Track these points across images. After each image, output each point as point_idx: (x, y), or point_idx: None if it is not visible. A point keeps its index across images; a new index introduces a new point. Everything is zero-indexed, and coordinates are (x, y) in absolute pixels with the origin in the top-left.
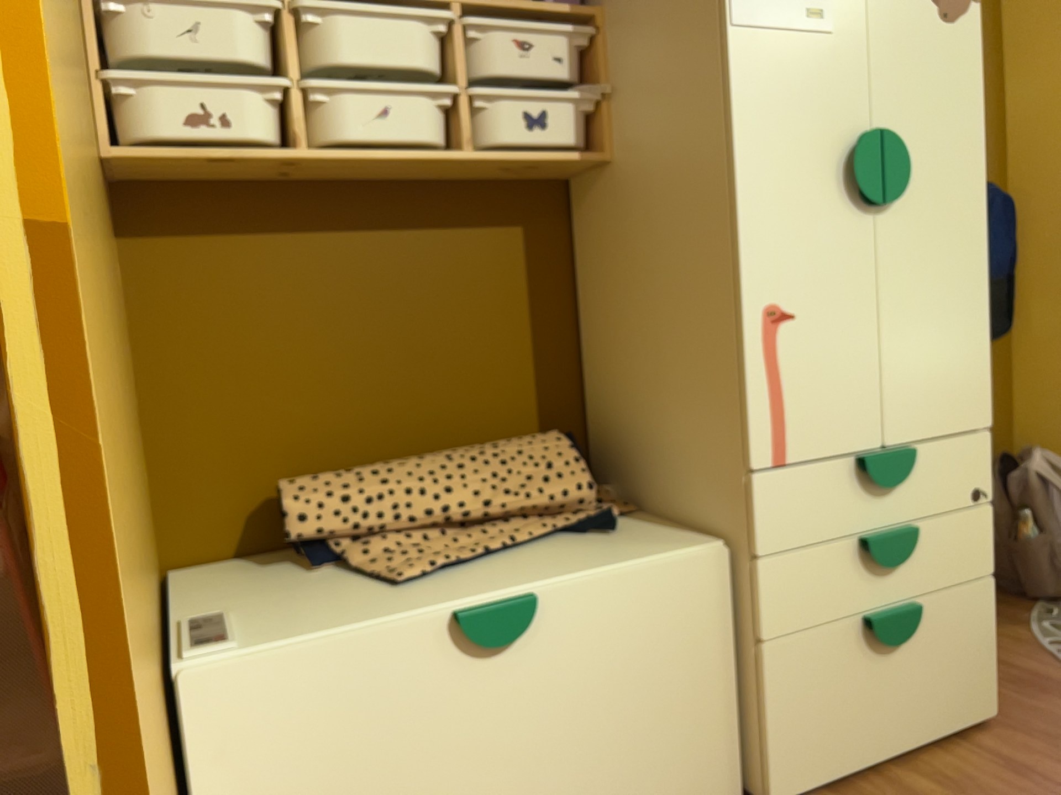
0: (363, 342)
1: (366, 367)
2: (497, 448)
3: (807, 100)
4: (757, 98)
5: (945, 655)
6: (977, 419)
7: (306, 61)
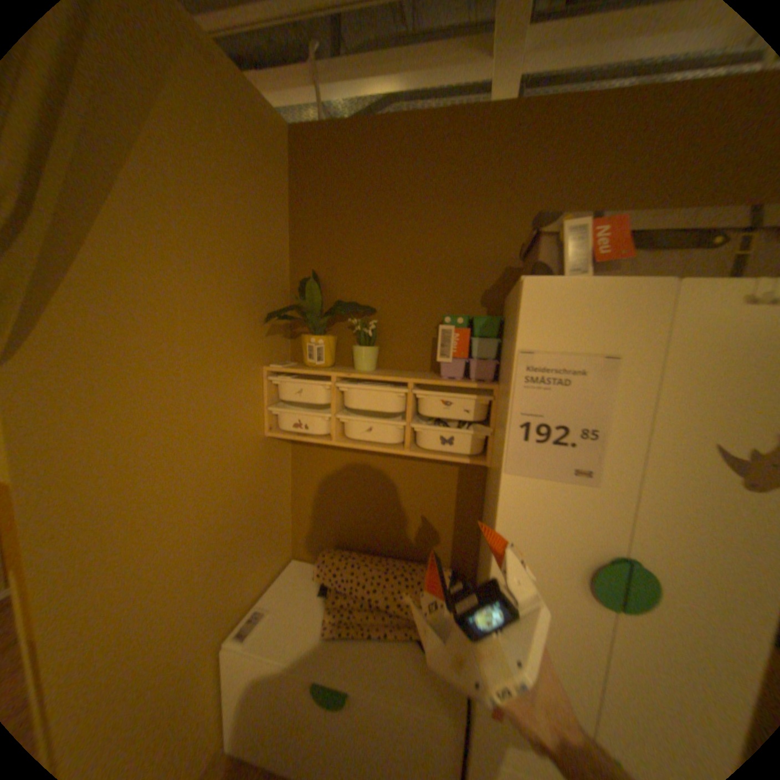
0: (372, 500)
1: (372, 510)
2: (411, 573)
3: (563, 526)
4: (517, 518)
5: None
6: None
7: (342, 402)
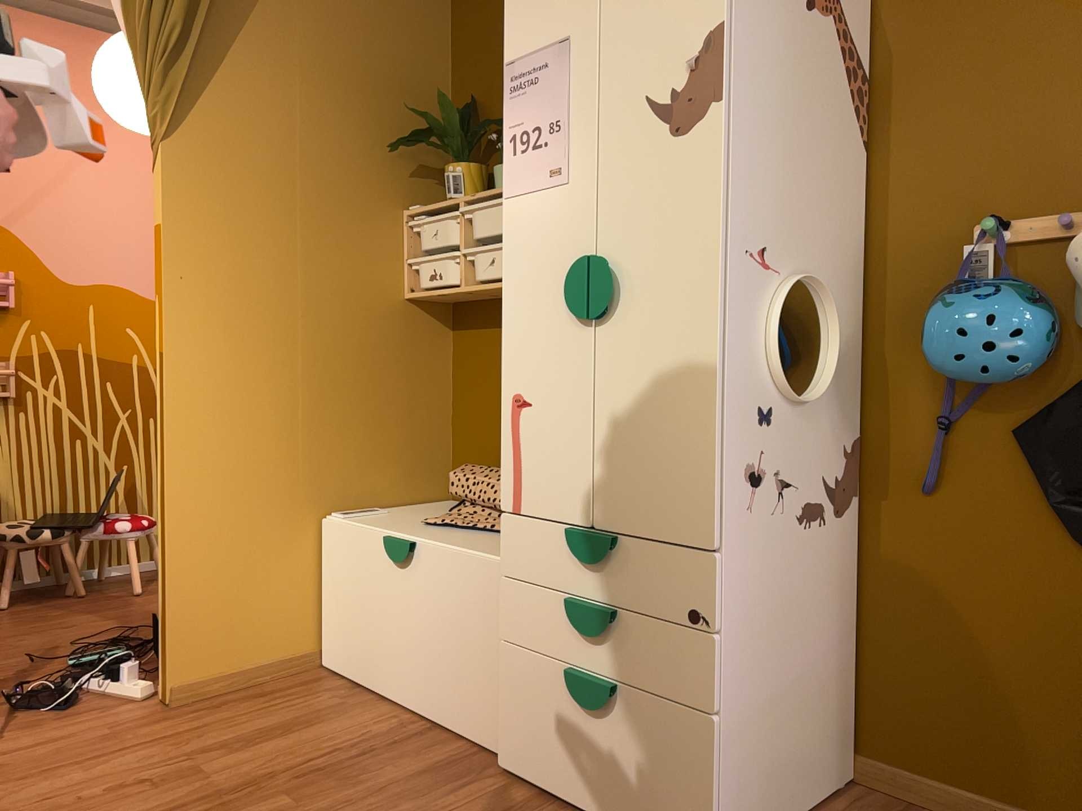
0: None
1: None
2: None
3: (547, 239)
4: (515, 245)
5: (646, 760)
6: (693, 537)
7: (472, 236)
